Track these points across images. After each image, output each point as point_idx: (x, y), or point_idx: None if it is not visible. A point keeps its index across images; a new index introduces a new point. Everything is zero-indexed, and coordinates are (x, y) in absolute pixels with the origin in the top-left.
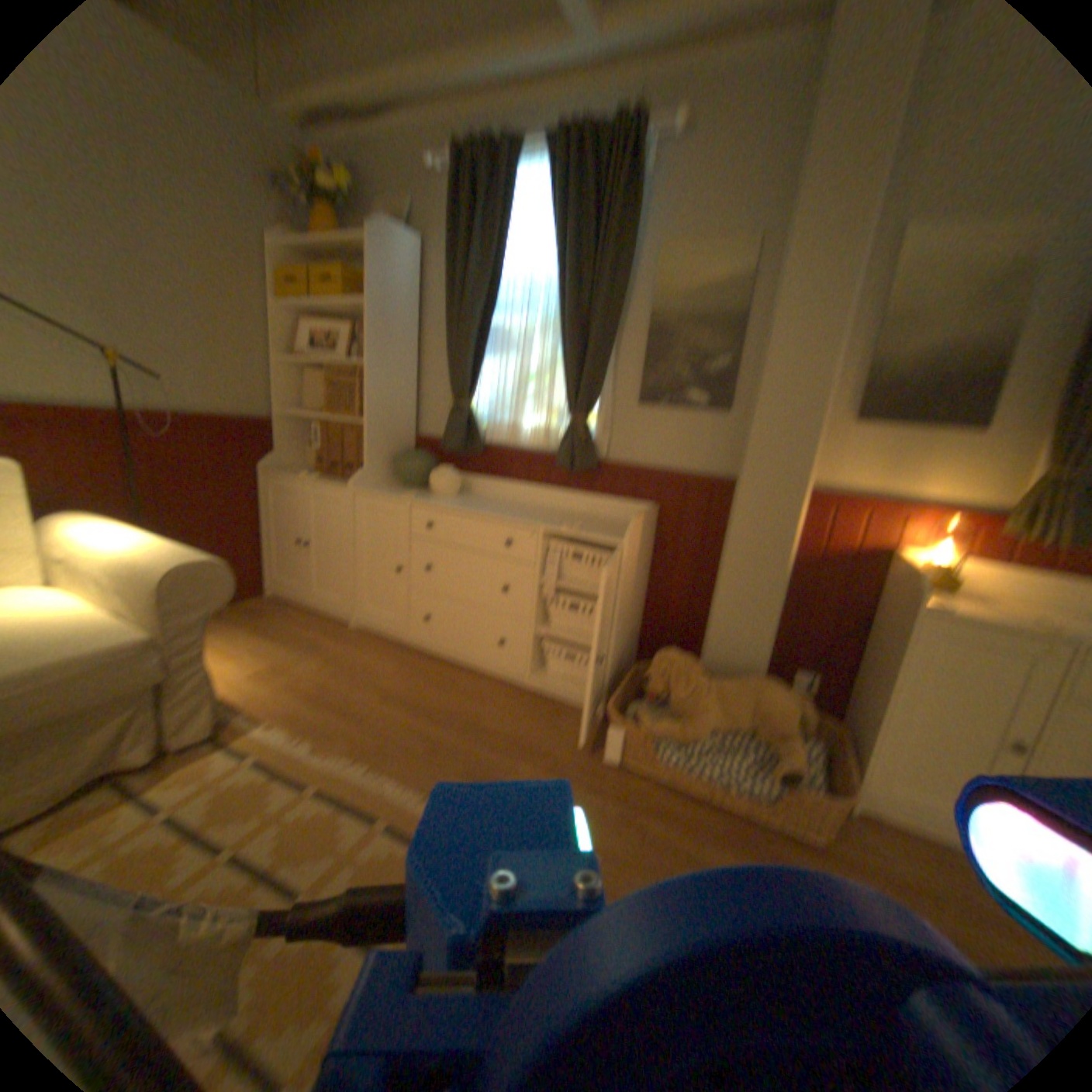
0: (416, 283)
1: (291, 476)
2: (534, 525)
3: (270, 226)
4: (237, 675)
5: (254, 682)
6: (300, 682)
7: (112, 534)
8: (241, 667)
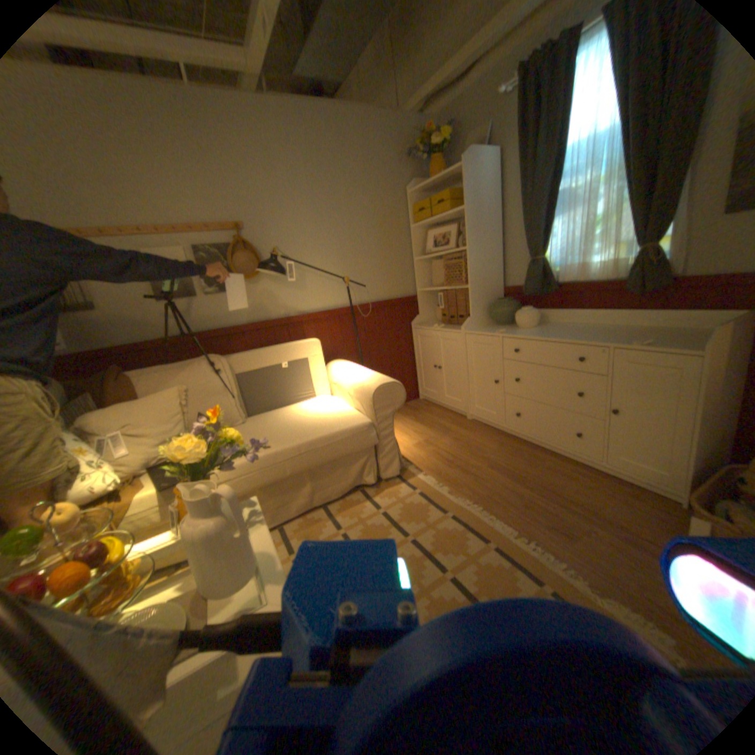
0: (499, 177)
1: (429, 325)
2: (606, 342)
3: (408, 179)
4: (409, 442)
5: (418, 446)
6: (442, 449)
7: (353, 368)
8: (411, 437)
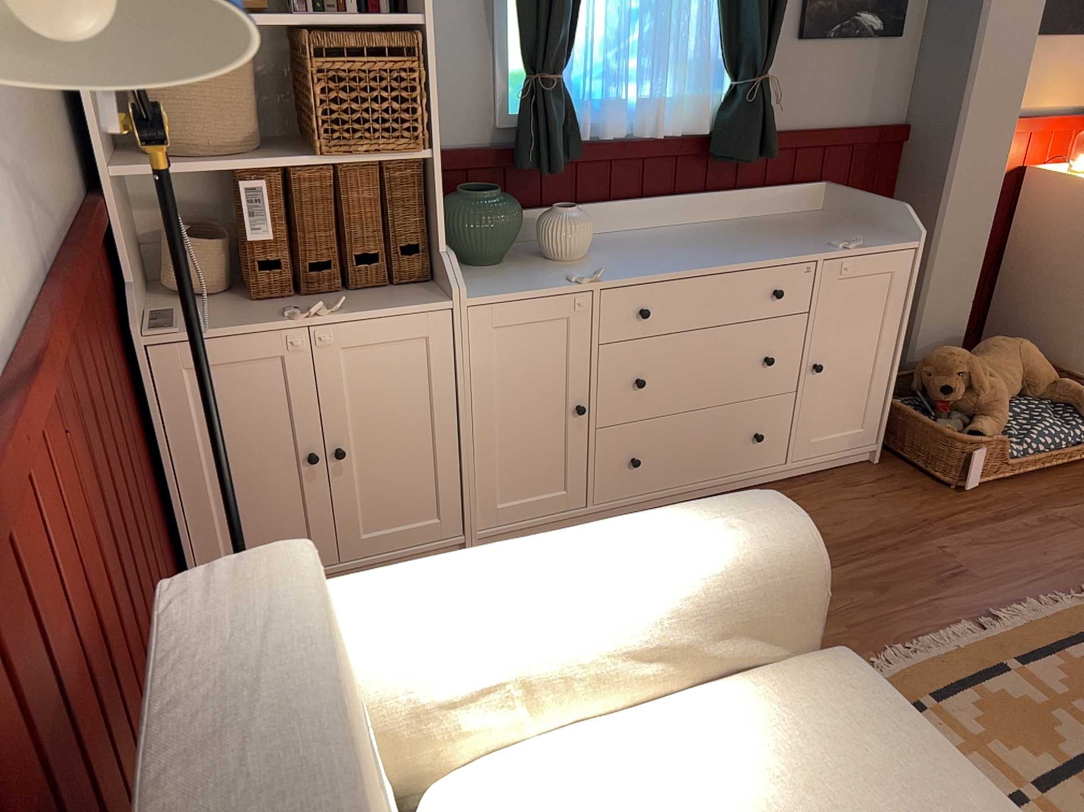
0: None
1: (230, 319)
2: (802, 253)
3: None
4: None
5: None
6: None
7: (516, 569)
8: None
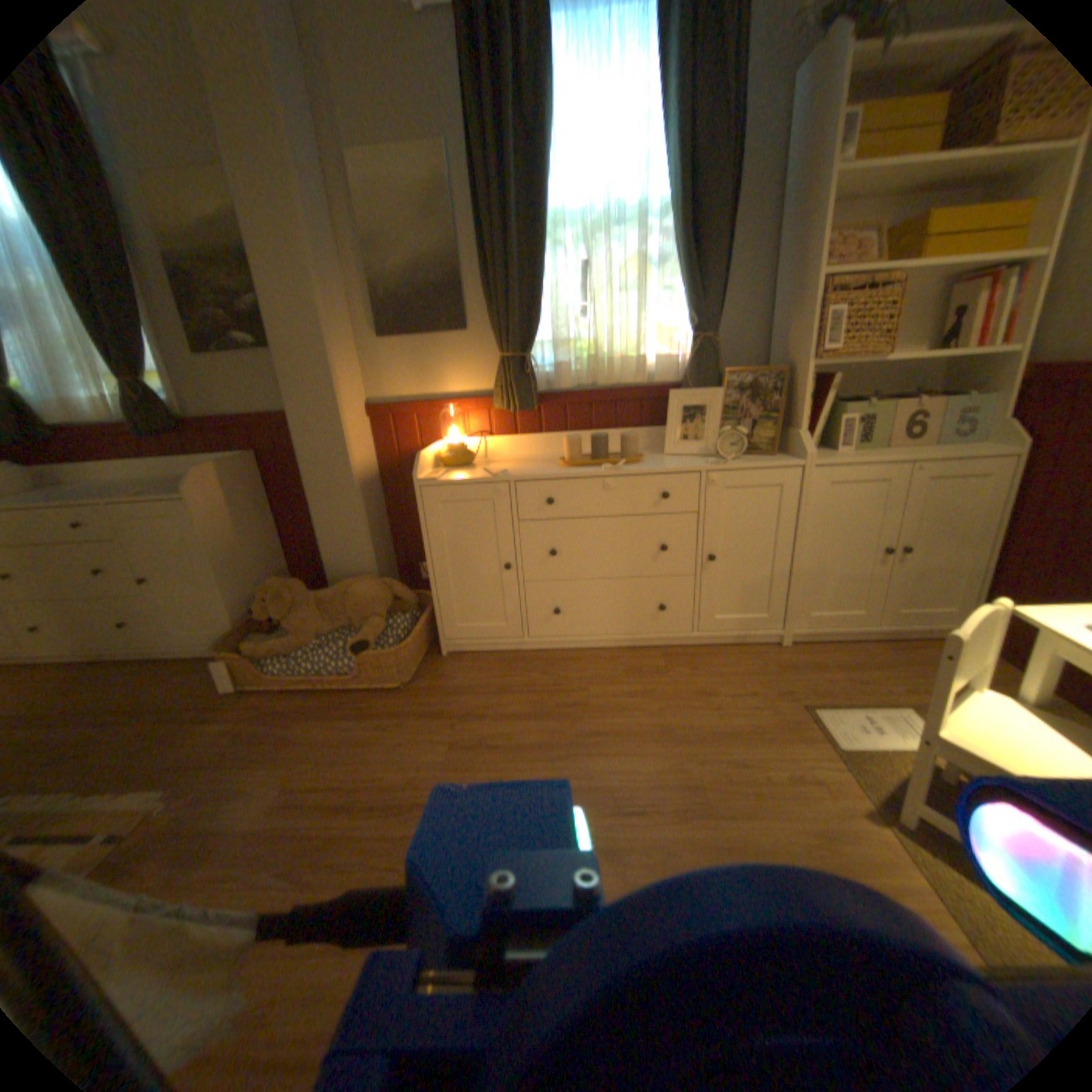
0: None
1: None
2: (97, 498)
3: None
4: None
5: None
6: None
7: None
8: None
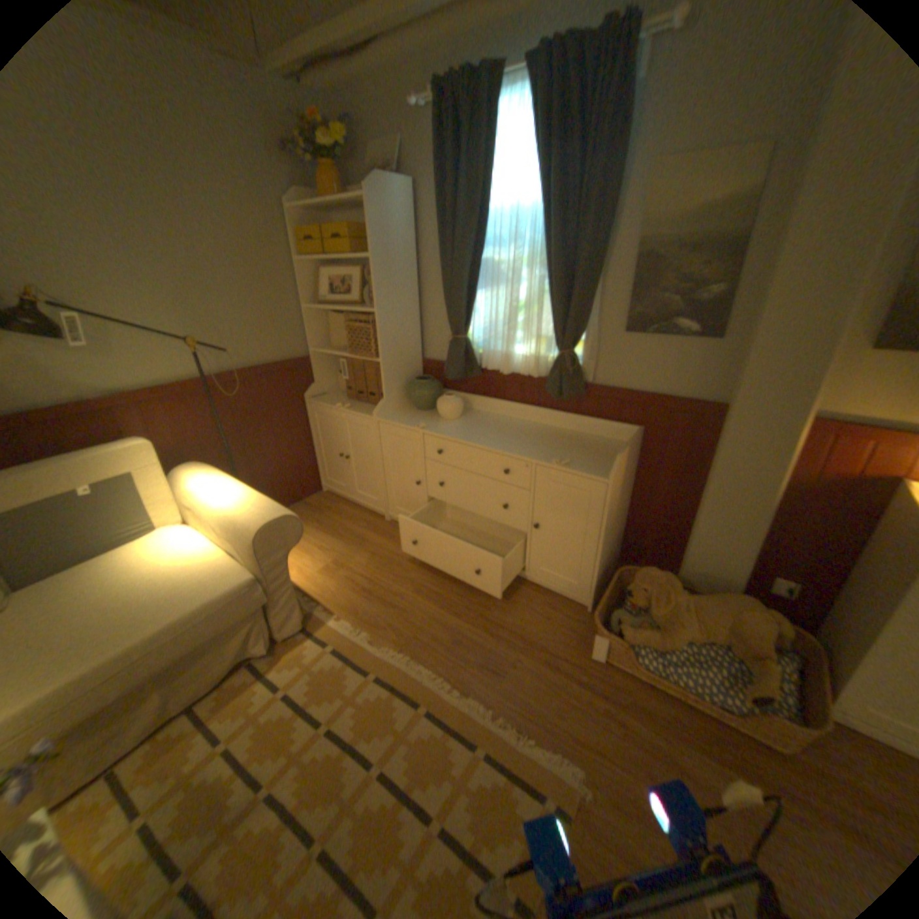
0: (412, 222)
1: (331, 401)
2: (528, 456)
3: (286, 187)
4: (314, 566)
5: (325, 573)
6: (357, 572)
7: (218, 486)
8: (315, 559)
